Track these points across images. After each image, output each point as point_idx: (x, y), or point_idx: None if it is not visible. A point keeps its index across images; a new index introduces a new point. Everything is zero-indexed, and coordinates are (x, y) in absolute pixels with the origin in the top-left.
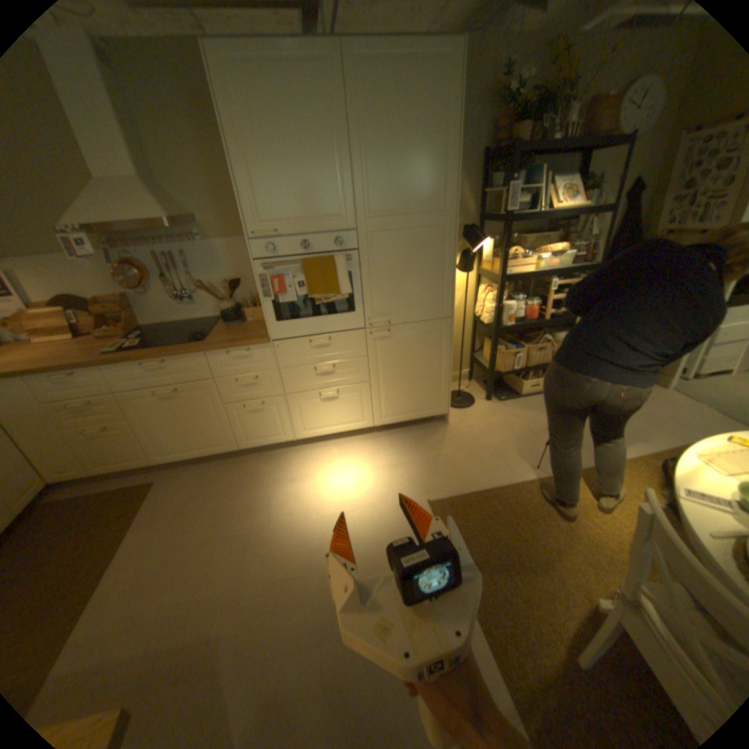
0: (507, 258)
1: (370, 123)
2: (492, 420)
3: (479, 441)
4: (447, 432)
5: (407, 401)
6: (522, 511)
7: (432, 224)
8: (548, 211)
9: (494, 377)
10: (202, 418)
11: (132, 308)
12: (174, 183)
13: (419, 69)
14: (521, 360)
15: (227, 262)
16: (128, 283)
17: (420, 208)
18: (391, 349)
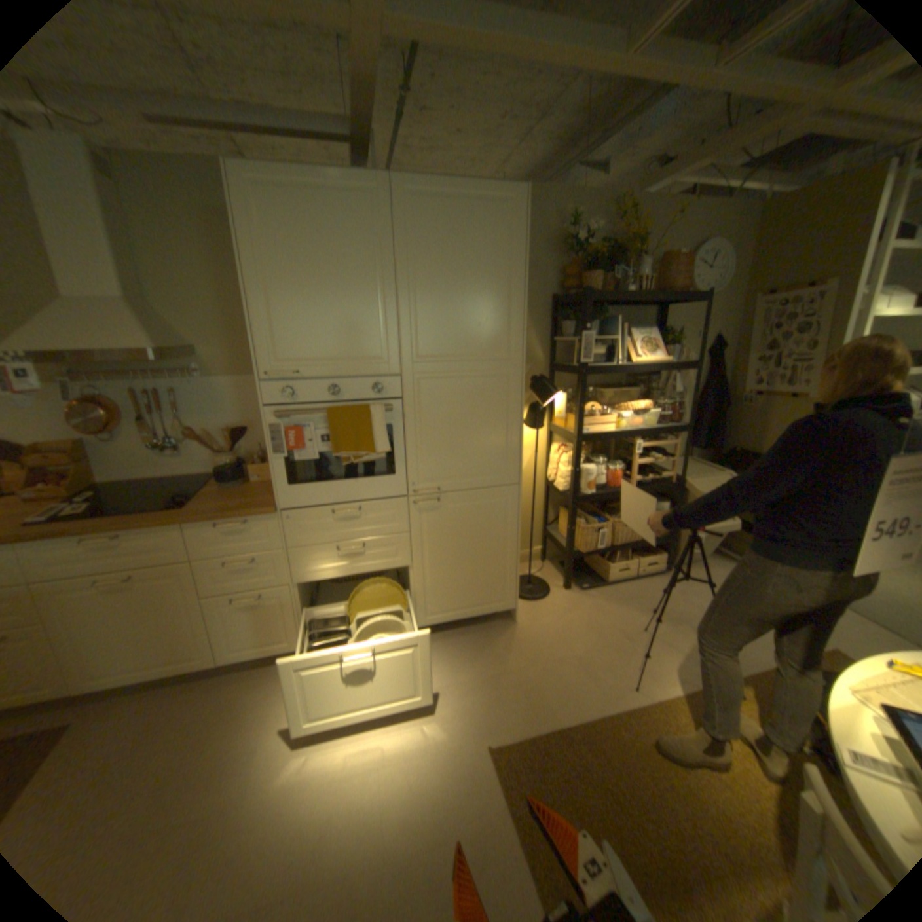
0: (583, 414)
1: (422, 259)
2: (573, 618)
3: (558, 649)
4: (514, 636)
5: (462, 593)
6: (621, 762)
7: (494, 373)
8: (626, 365)
9: (573, 558)
10: (164, 619)
11: (88, 458)
12: (172, 307)
13: (479, 210)
14: (606, 537)
15: (232, 404)
16: (87, 426)
17: (479, 354)
18: (442, 523)
